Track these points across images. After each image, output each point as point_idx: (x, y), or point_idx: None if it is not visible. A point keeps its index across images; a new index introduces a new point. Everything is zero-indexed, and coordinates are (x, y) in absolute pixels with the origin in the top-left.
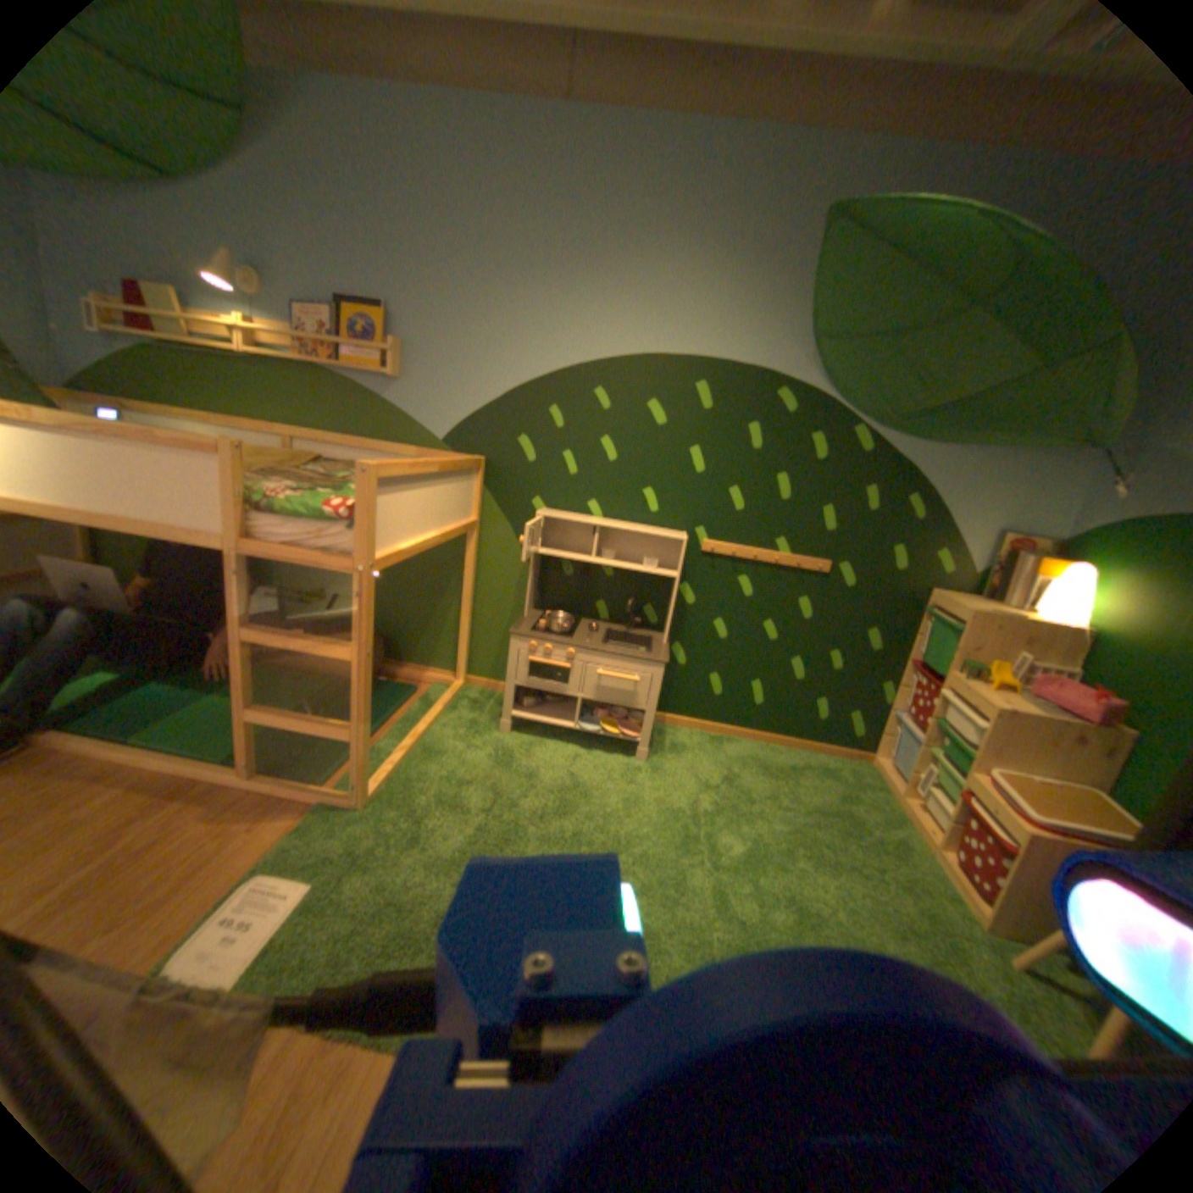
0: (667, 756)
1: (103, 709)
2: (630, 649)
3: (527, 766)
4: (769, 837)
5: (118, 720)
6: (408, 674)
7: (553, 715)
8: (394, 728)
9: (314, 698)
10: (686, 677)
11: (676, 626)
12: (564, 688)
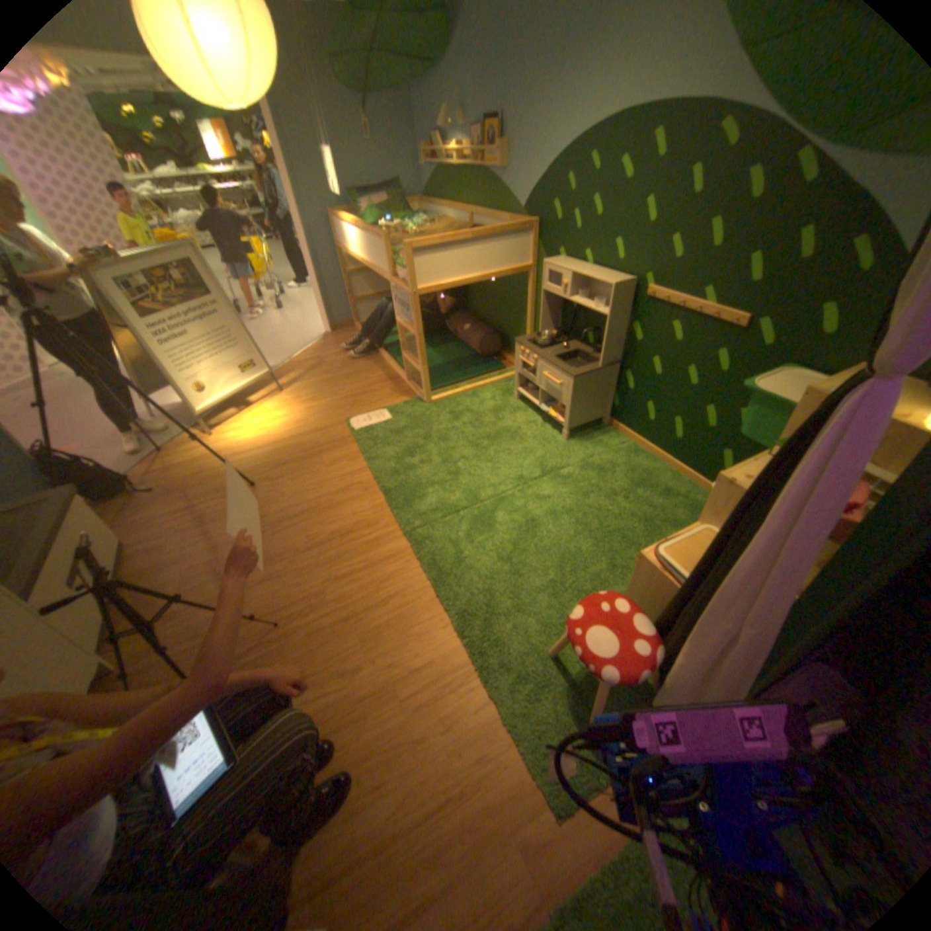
0: (583, 447)
1: (399, 348)
2: (562, 366)
3: (503, 419)
4: (570, 504)
5: (399, 352)
6: (509, 362)
7: (535, 399)
8: (472, 384)
9: (459, 362)
10: (632, 403)
11: (628, 361)
12: (533, 383)
